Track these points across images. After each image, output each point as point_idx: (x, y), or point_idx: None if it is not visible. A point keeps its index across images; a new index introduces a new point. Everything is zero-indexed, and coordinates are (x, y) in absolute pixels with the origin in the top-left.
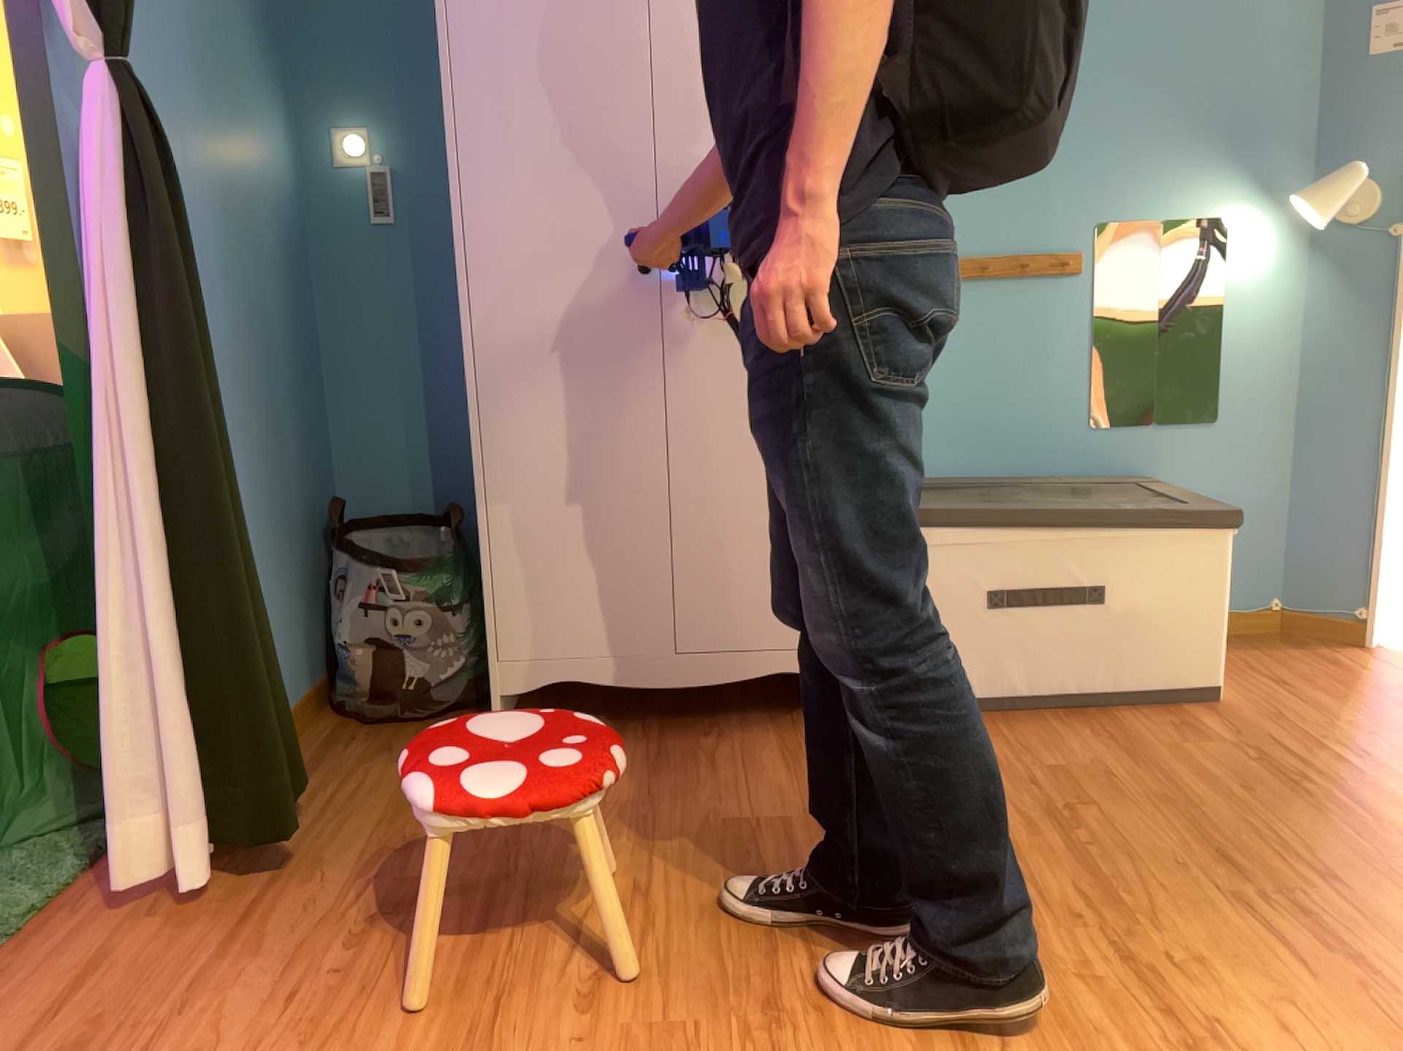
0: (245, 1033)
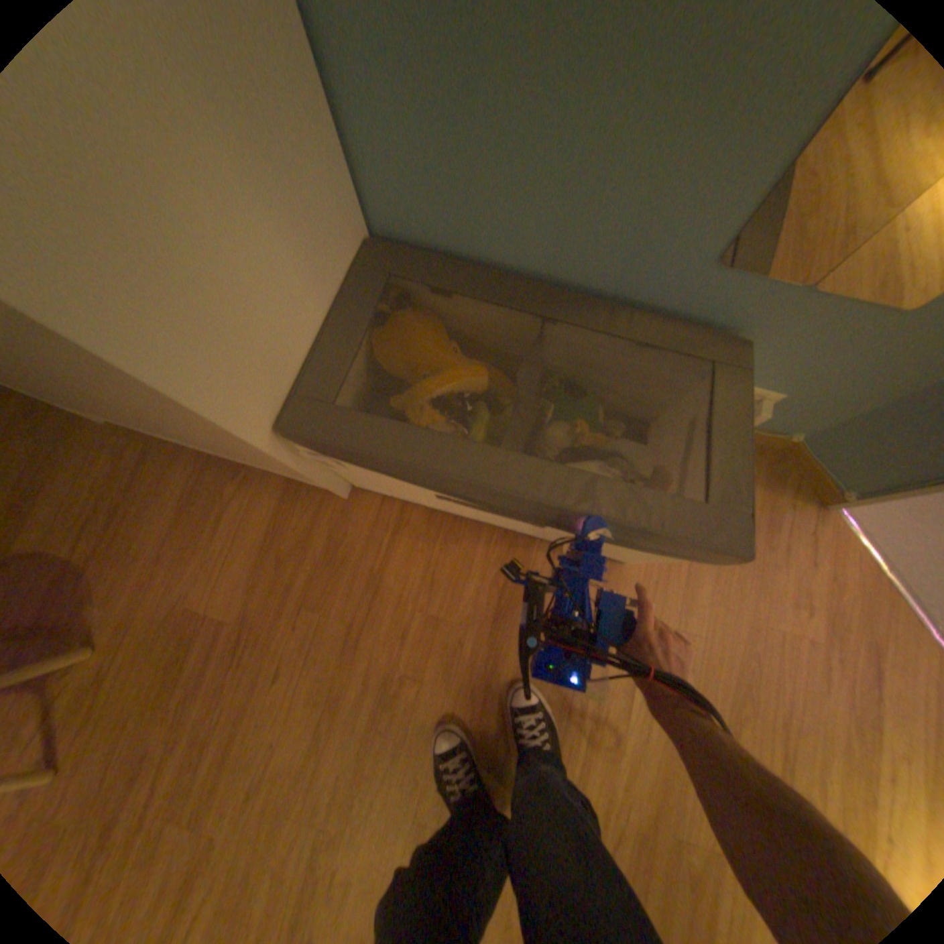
0: None
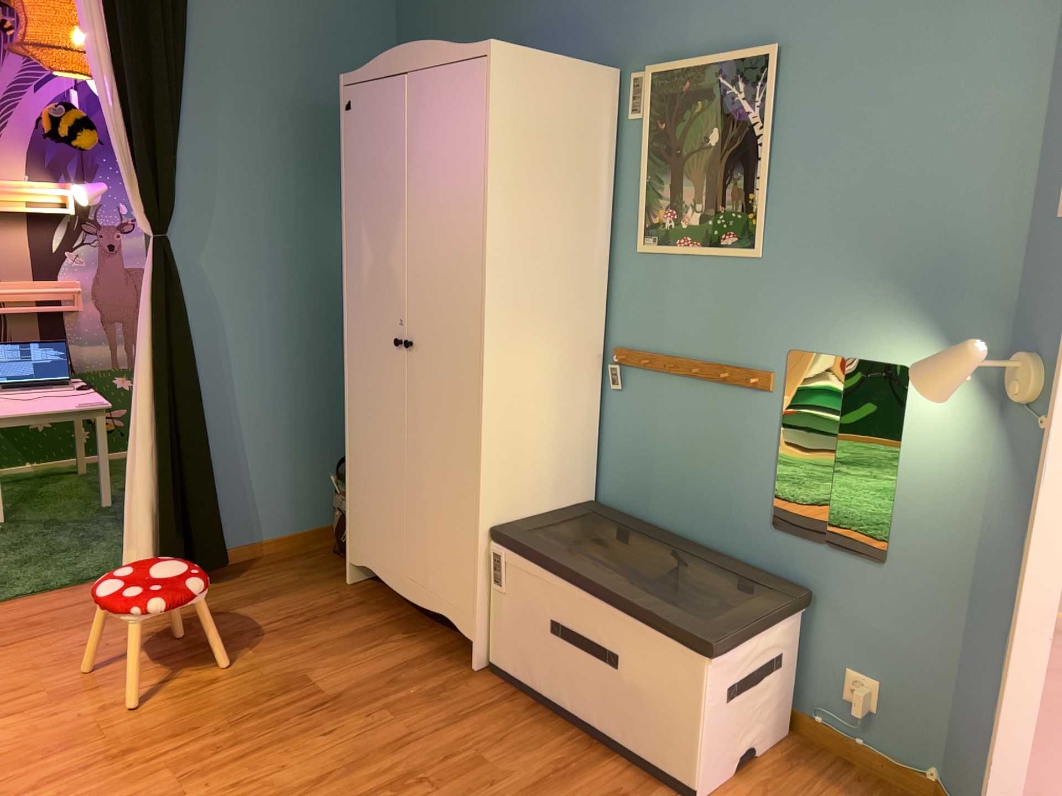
0: (58, 648)
